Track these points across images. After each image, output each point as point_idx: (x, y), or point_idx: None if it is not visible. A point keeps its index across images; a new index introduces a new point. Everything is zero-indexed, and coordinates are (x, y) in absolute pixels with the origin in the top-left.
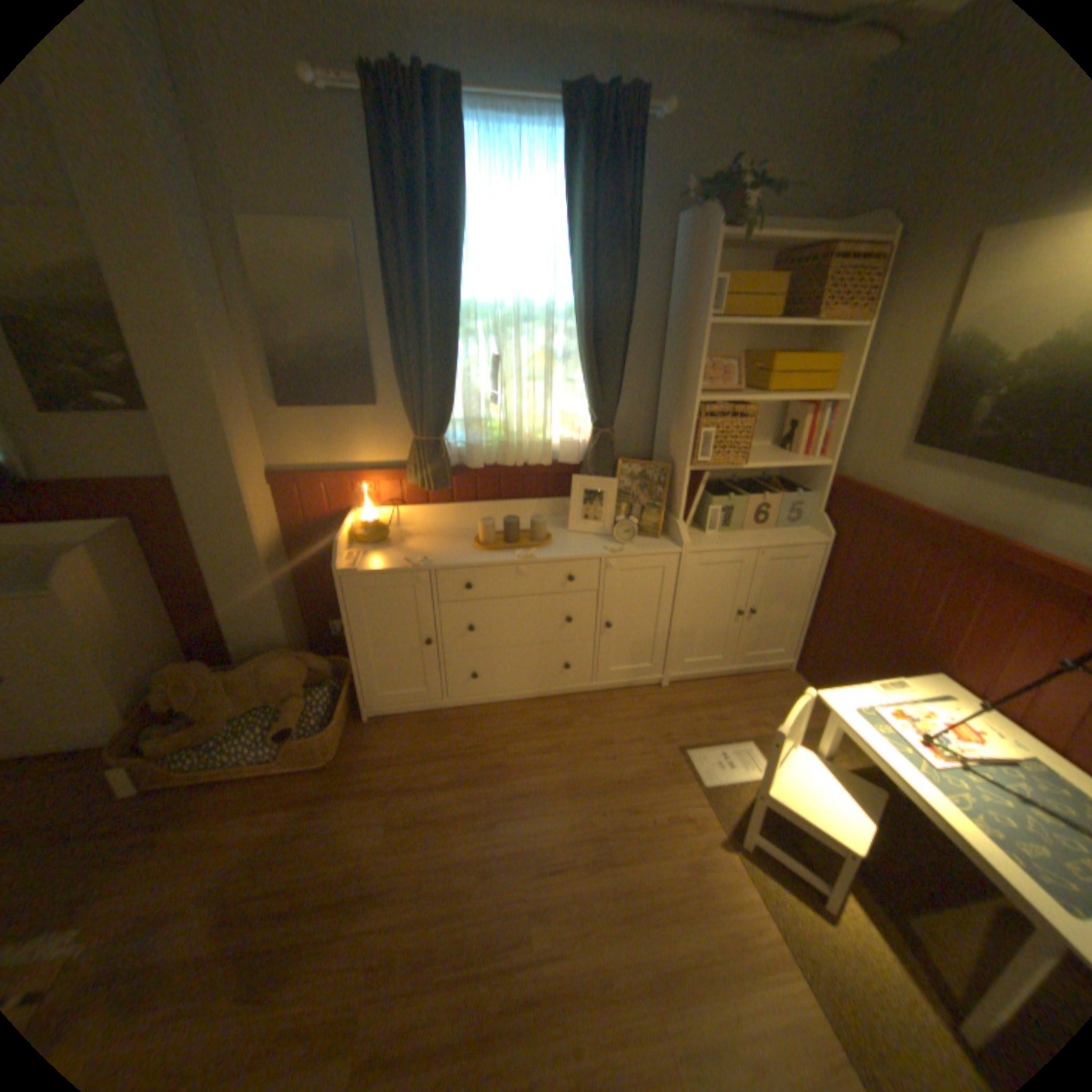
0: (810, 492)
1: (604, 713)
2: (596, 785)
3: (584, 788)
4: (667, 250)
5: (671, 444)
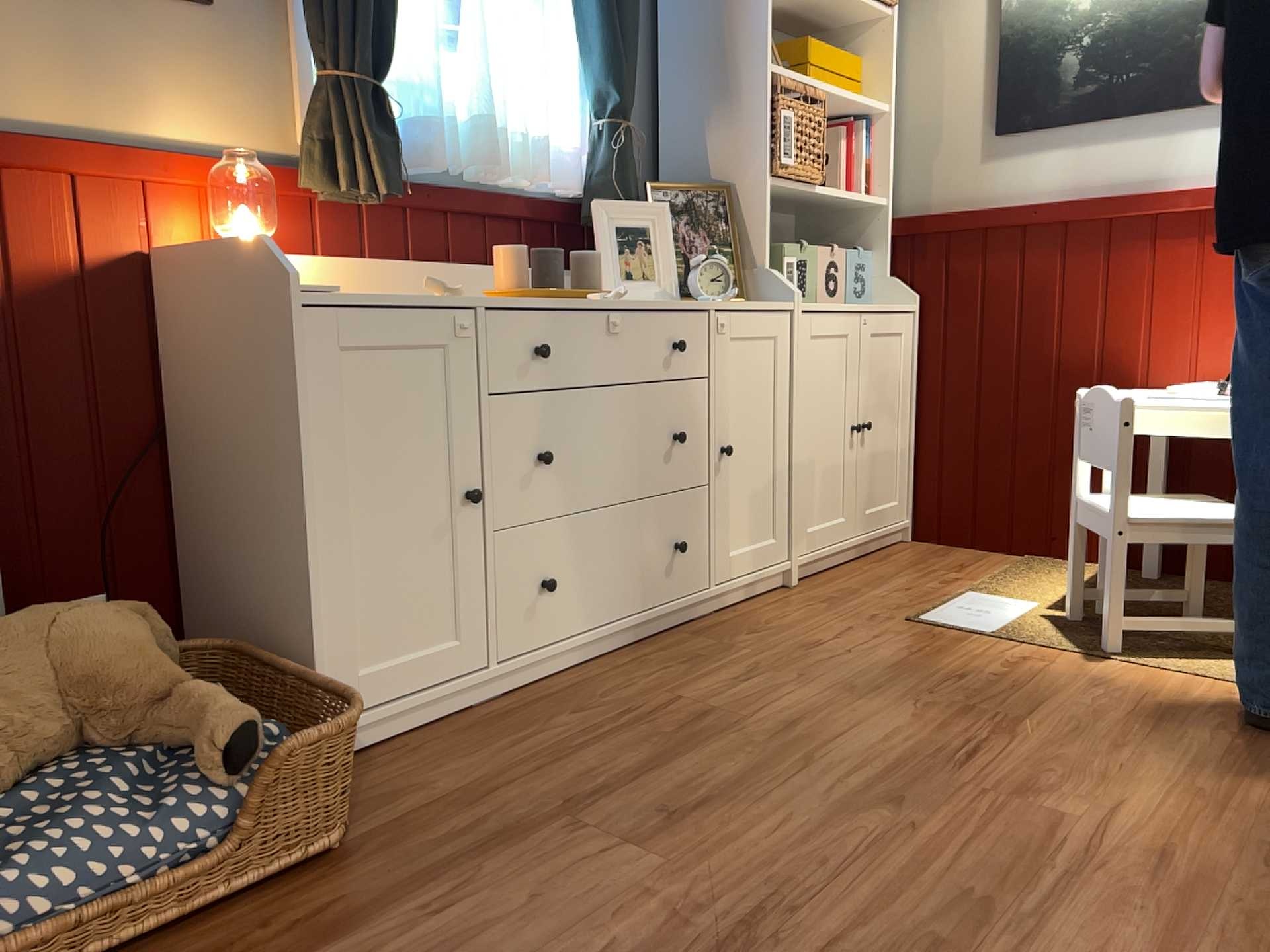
0: (863, 253)
1: (757, 625)
2: (870, 675)
3: (859, 683)
4: None
5: (713, 158)
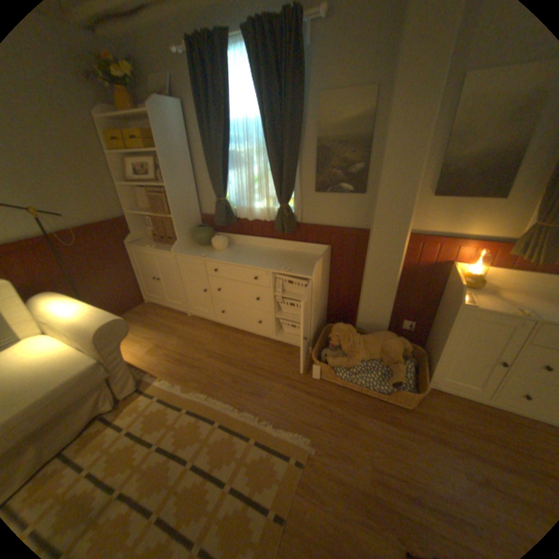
0: None
1: None
2: None
3: None
4: None
5: None
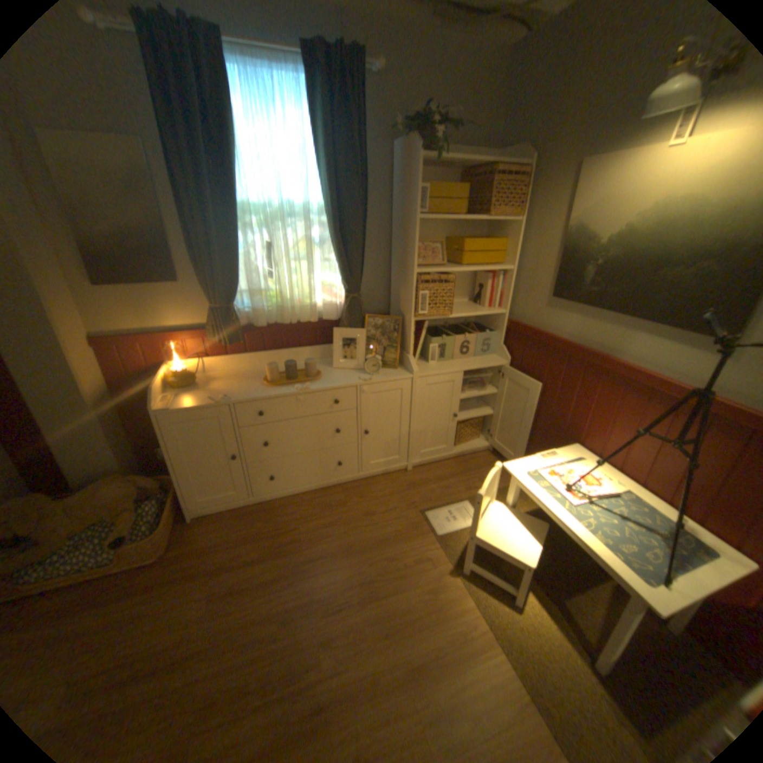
0: (494, 332)
1: (368, 493)
2: (364, 545)
3: (356, 548)
4: (388, 167)
5: (401, 303)
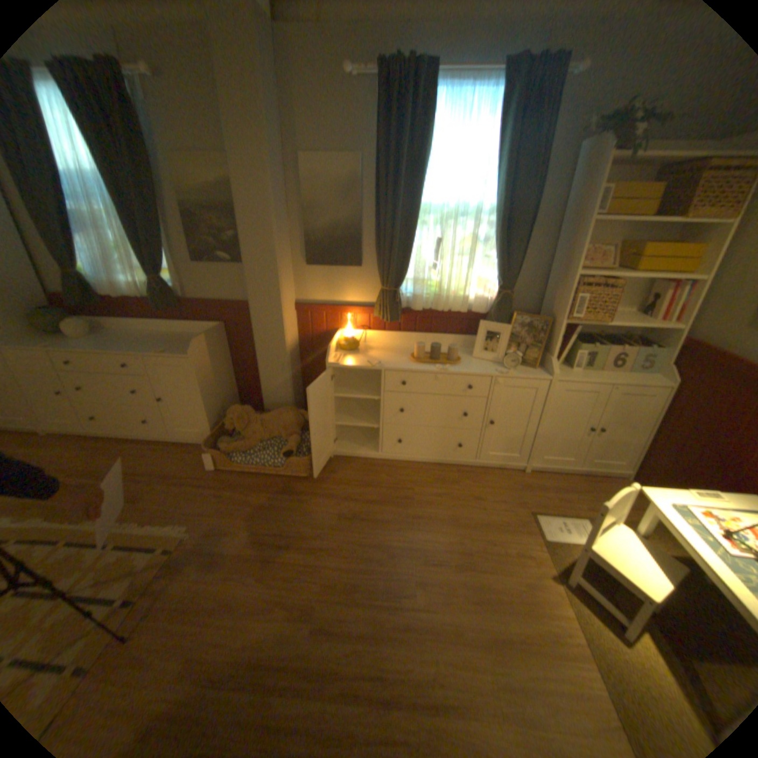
0: (664, 349)
1: (481, 481)
2: (470, 523)
3: (461, 523)
4: (570, 167)
5: (554, 304)
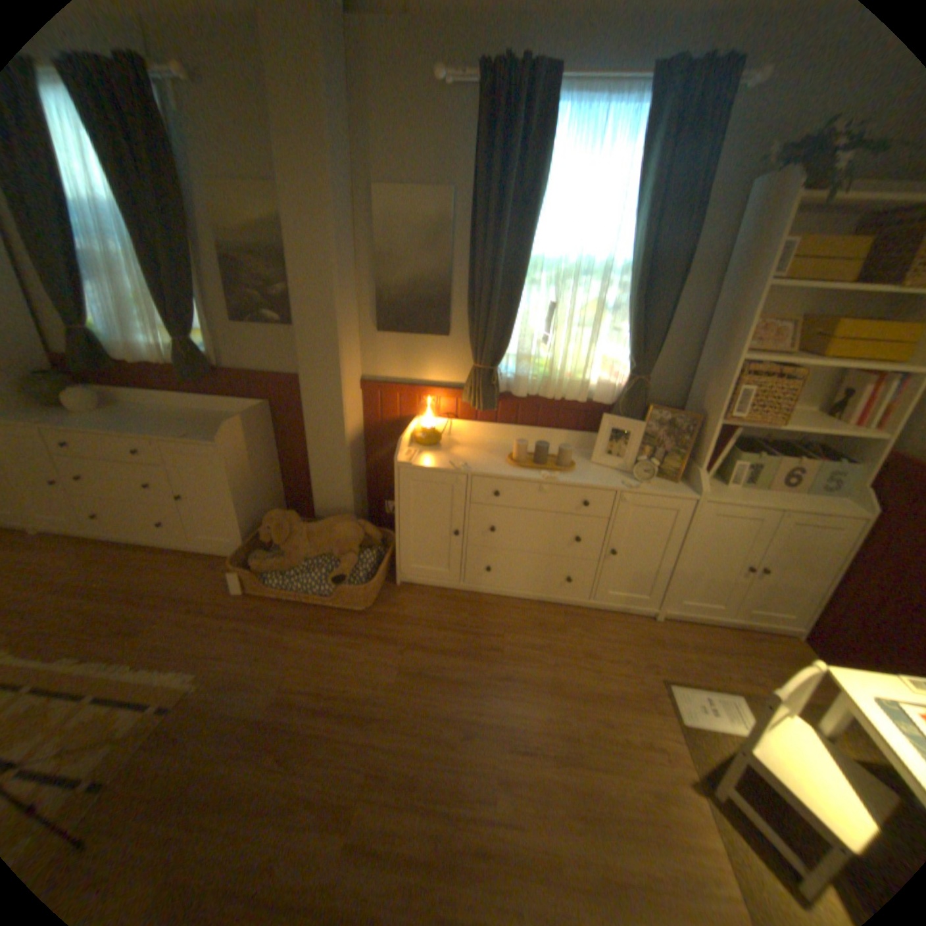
0: (857, 465)
1: (596, 630)
2: (578, 691)
3: (566, 690)
4: (736, 214)
5: (706, 397)
